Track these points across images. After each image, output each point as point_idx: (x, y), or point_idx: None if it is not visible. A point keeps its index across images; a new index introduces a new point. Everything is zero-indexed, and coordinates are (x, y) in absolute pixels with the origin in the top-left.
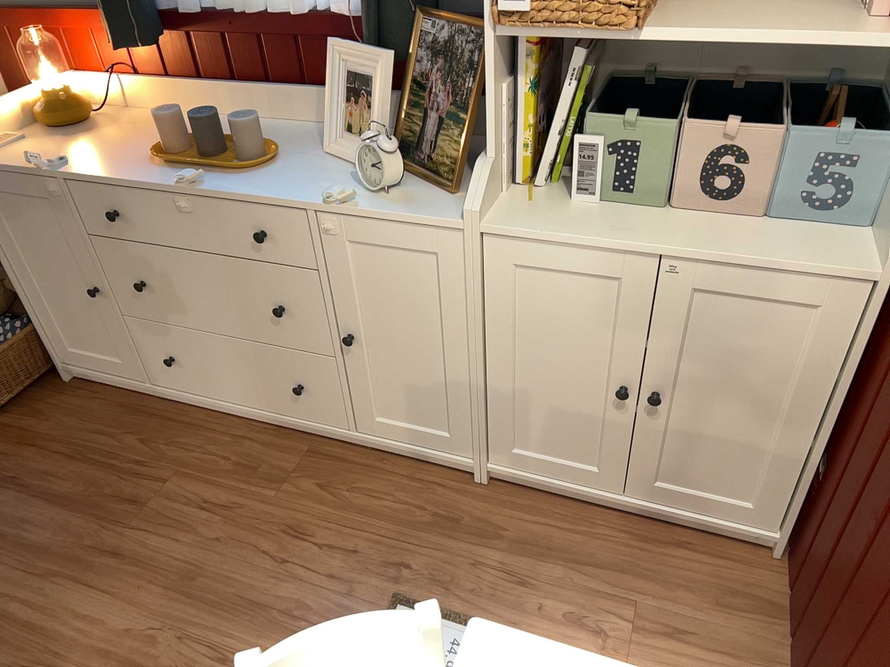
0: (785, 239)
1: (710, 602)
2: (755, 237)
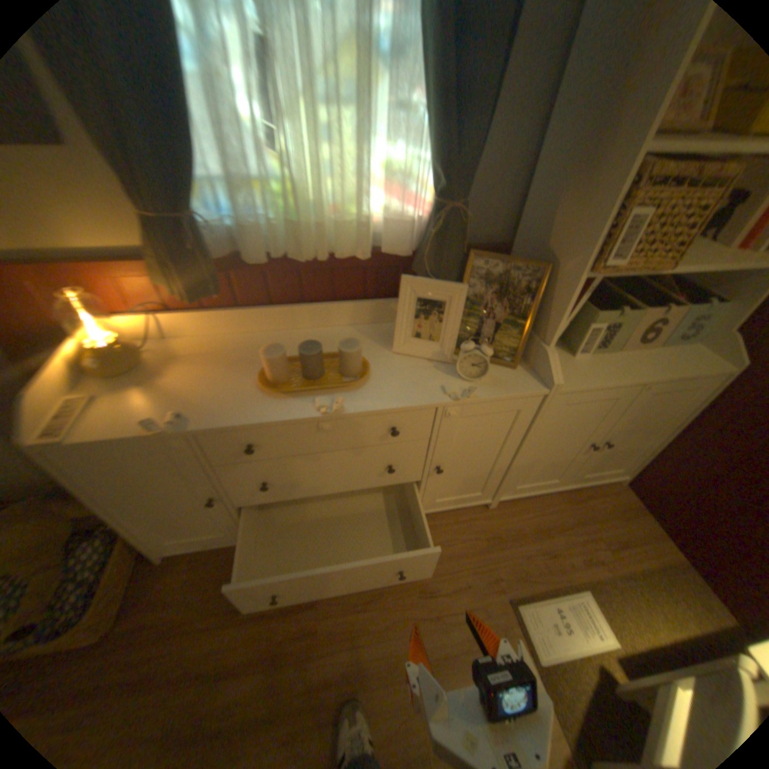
0: (684, 358)
1: (625, 524)
2: (672, 360)
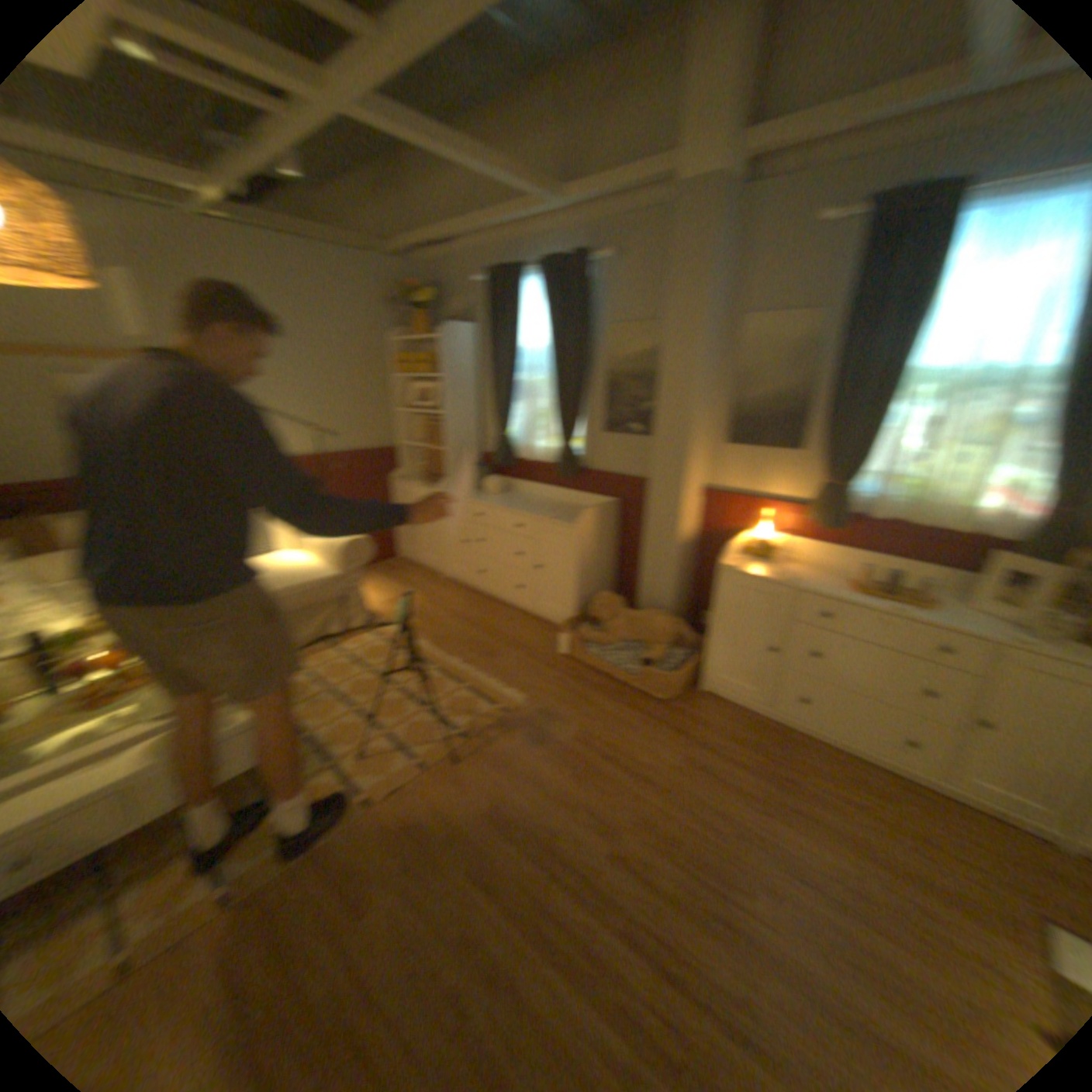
0: None
1: None
2: None
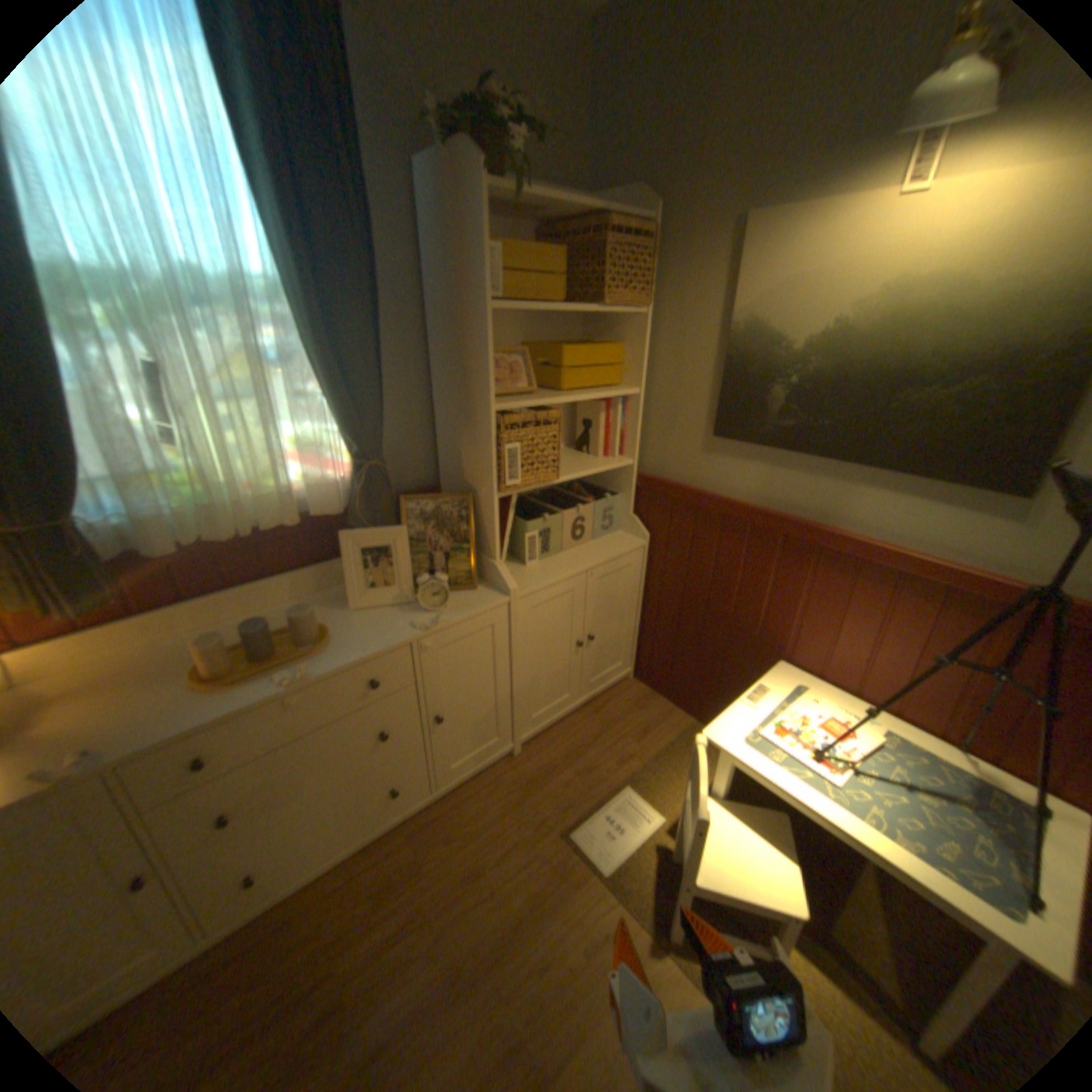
0: (608, 544)
1: (641, 712)
2: (601, 547)
